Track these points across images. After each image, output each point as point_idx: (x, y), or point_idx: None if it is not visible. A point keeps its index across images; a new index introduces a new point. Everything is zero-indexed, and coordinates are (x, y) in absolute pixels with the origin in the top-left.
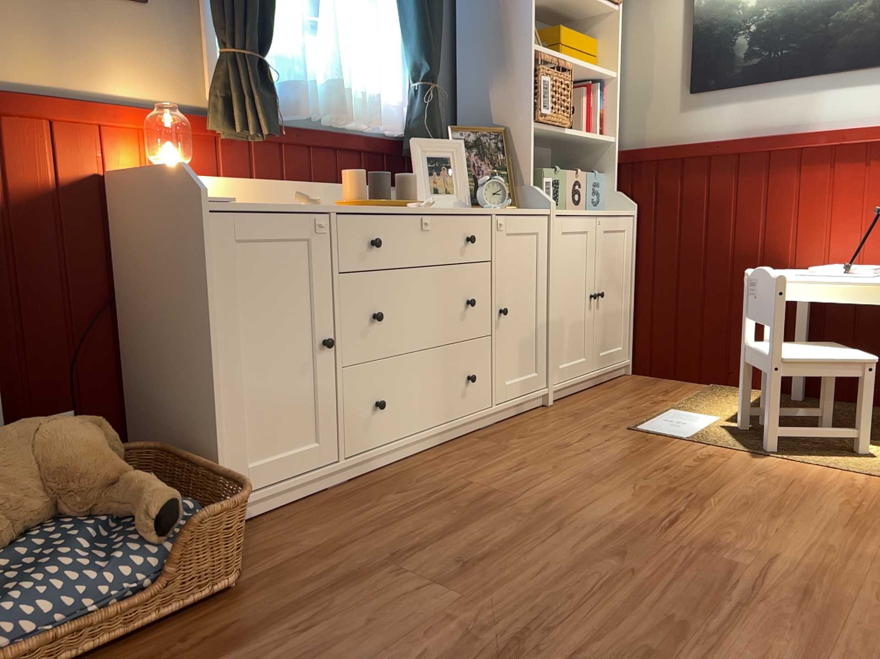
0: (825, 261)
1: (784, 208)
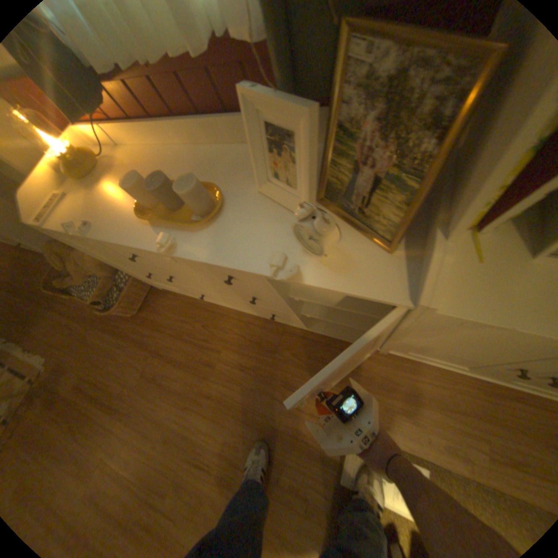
0: None
1: None
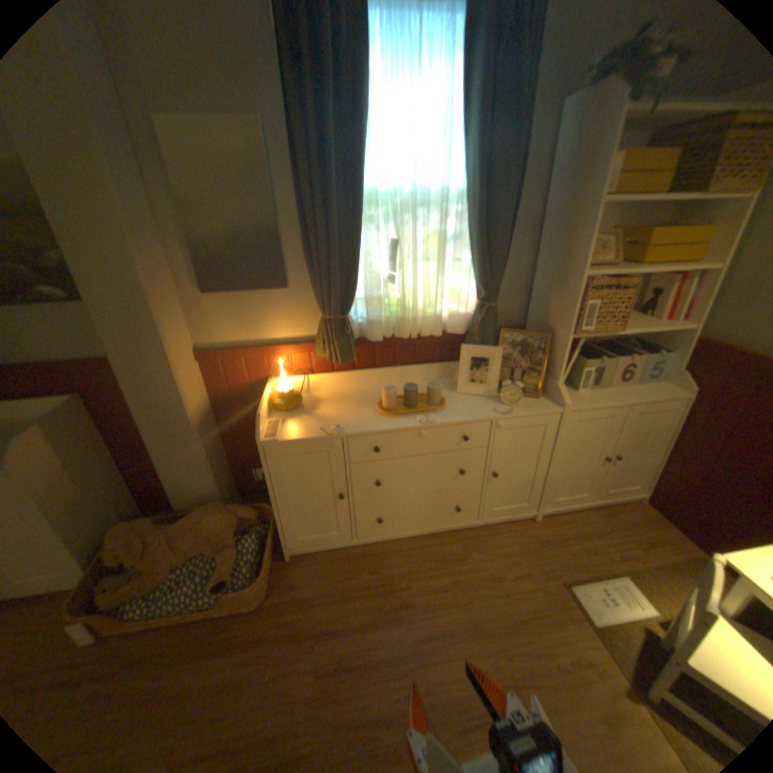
0: None
1: None
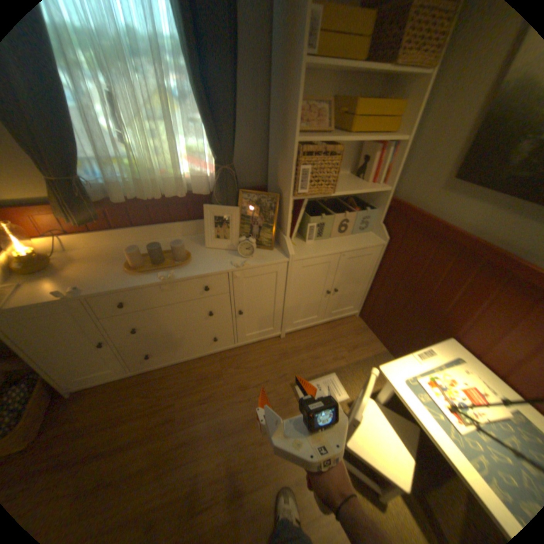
0: (483, 355)
1: (477, 305)
